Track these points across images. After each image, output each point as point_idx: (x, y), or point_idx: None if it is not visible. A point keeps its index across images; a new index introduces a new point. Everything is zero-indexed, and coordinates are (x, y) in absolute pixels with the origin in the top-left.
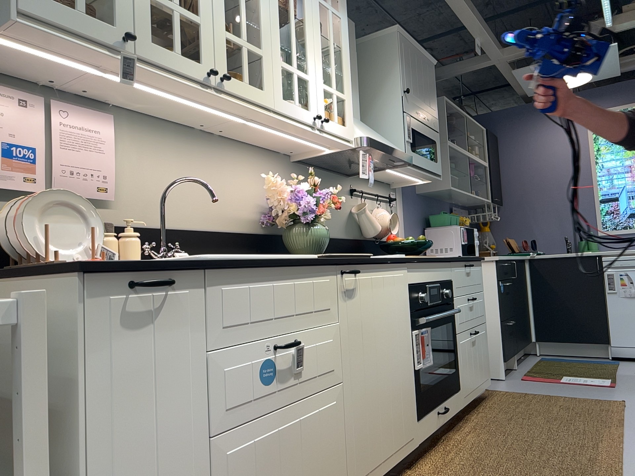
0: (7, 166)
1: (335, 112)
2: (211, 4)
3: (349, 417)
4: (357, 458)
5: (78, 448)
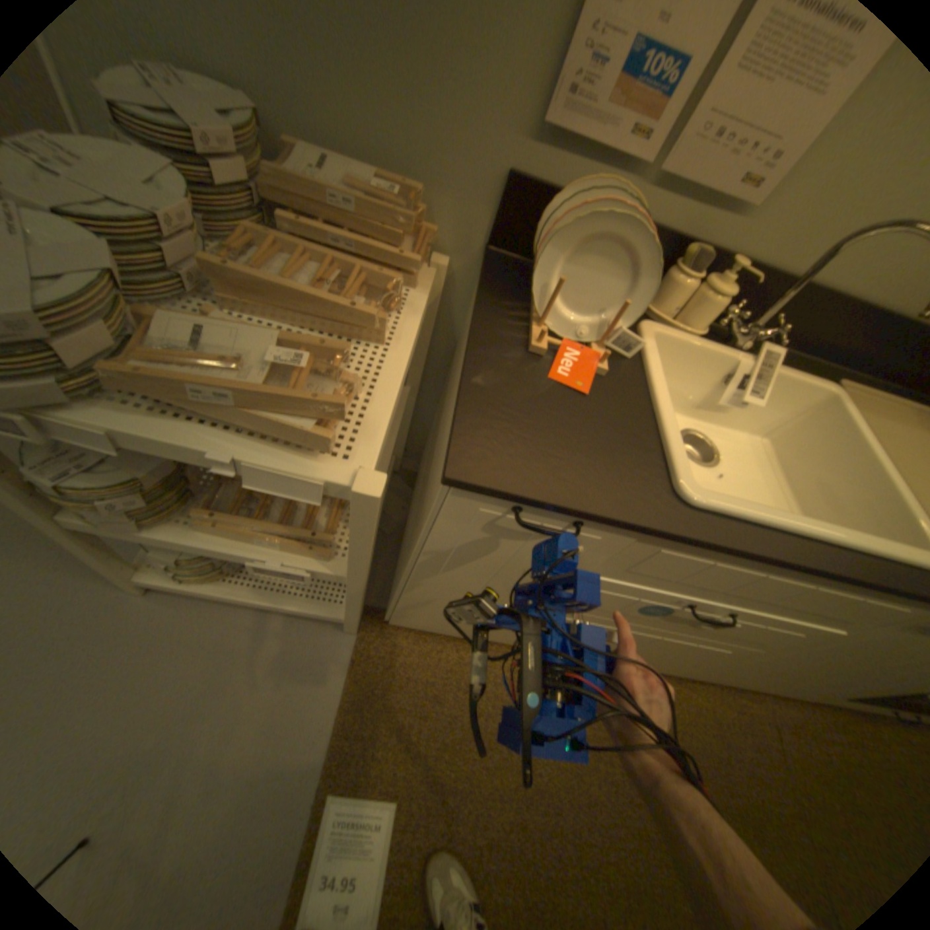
0: (620, 95)
1: None
2: None
3: (741, 665)
4: (712, 675)
5: (414, 565)
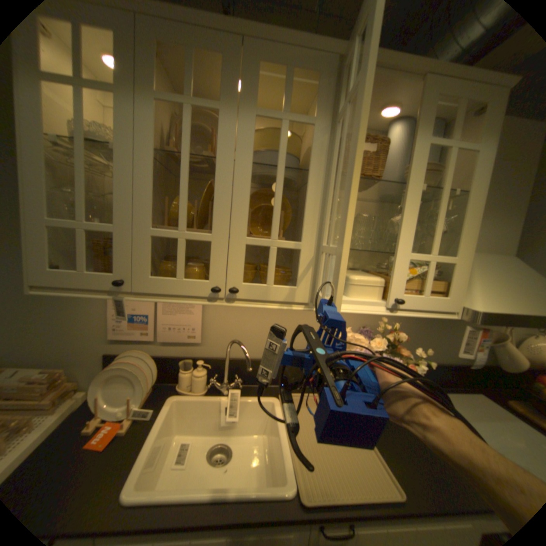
0: (131, 327)
1: (436, 276)
2: (229, 215)
3: None
4: None
5: None
